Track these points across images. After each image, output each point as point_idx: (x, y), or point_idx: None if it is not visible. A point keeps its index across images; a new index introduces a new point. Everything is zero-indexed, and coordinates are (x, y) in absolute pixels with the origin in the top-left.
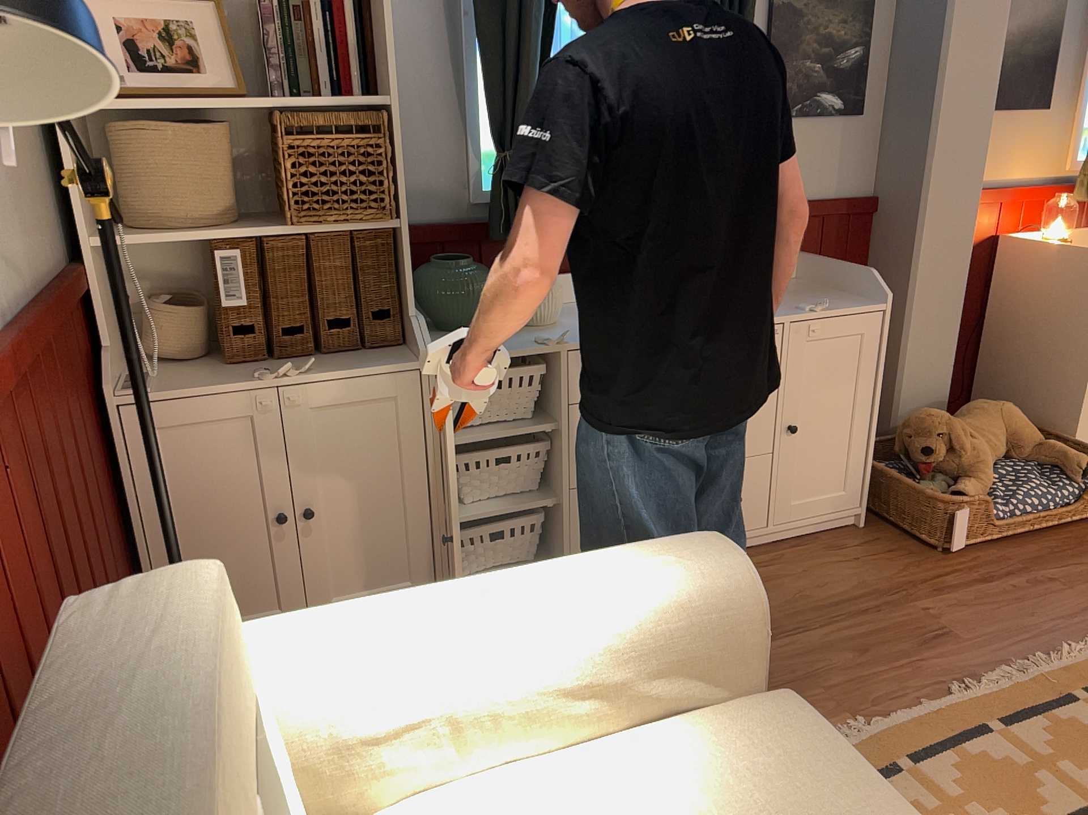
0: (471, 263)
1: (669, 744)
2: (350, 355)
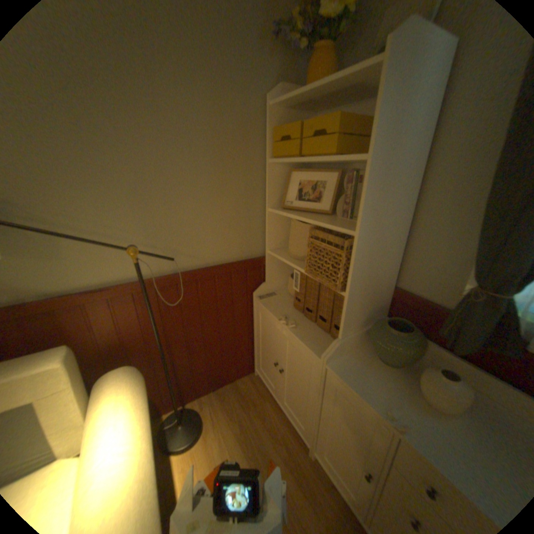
0: (407, 336)
1: None
2: (321, 333)
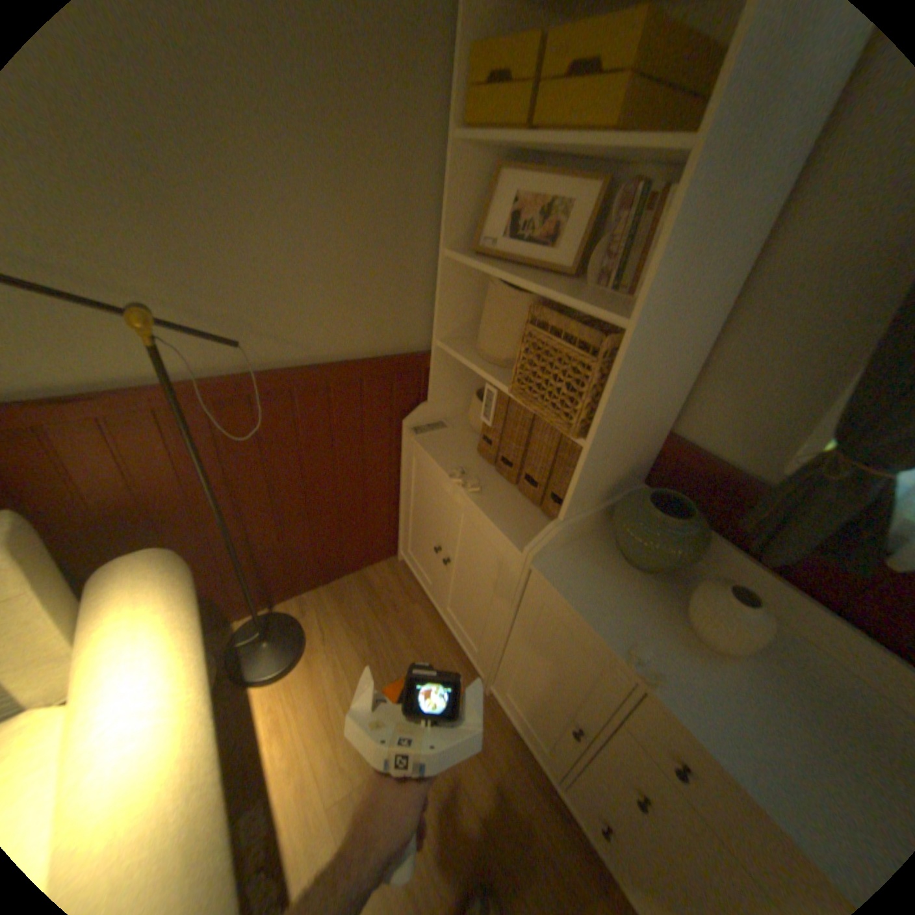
0: (682, 526)
1: None
2: (526, 506)
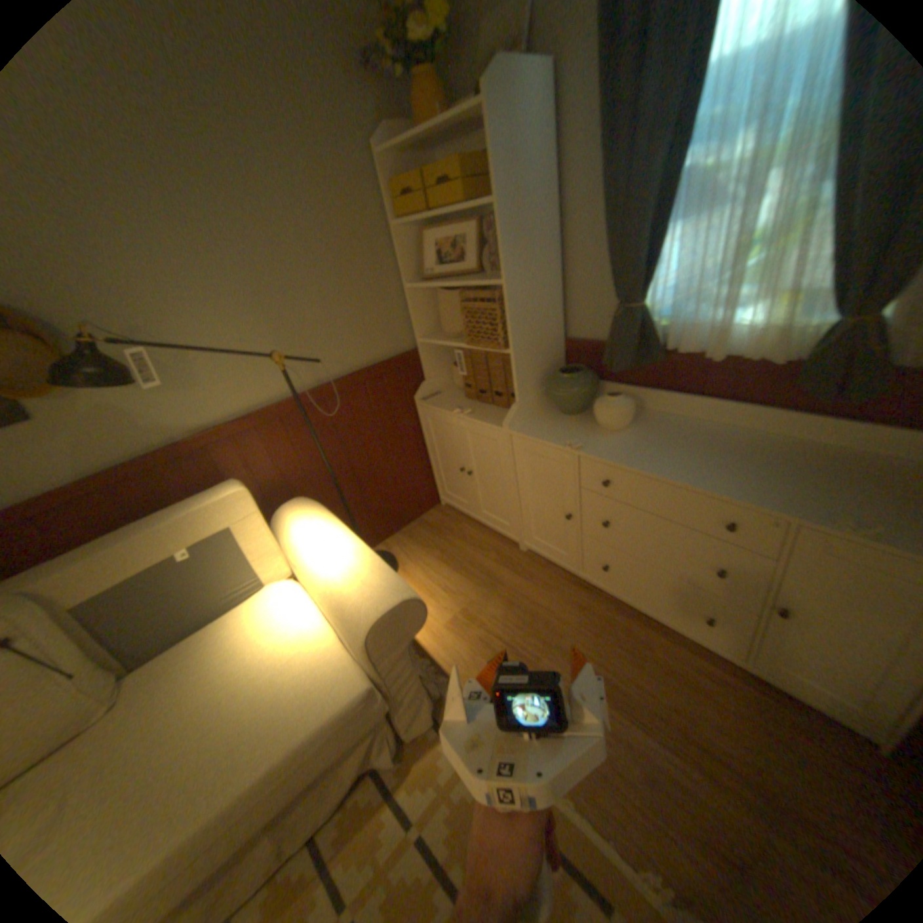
0: (576, 376)
1: (324, 647)
2: (500, 410)
